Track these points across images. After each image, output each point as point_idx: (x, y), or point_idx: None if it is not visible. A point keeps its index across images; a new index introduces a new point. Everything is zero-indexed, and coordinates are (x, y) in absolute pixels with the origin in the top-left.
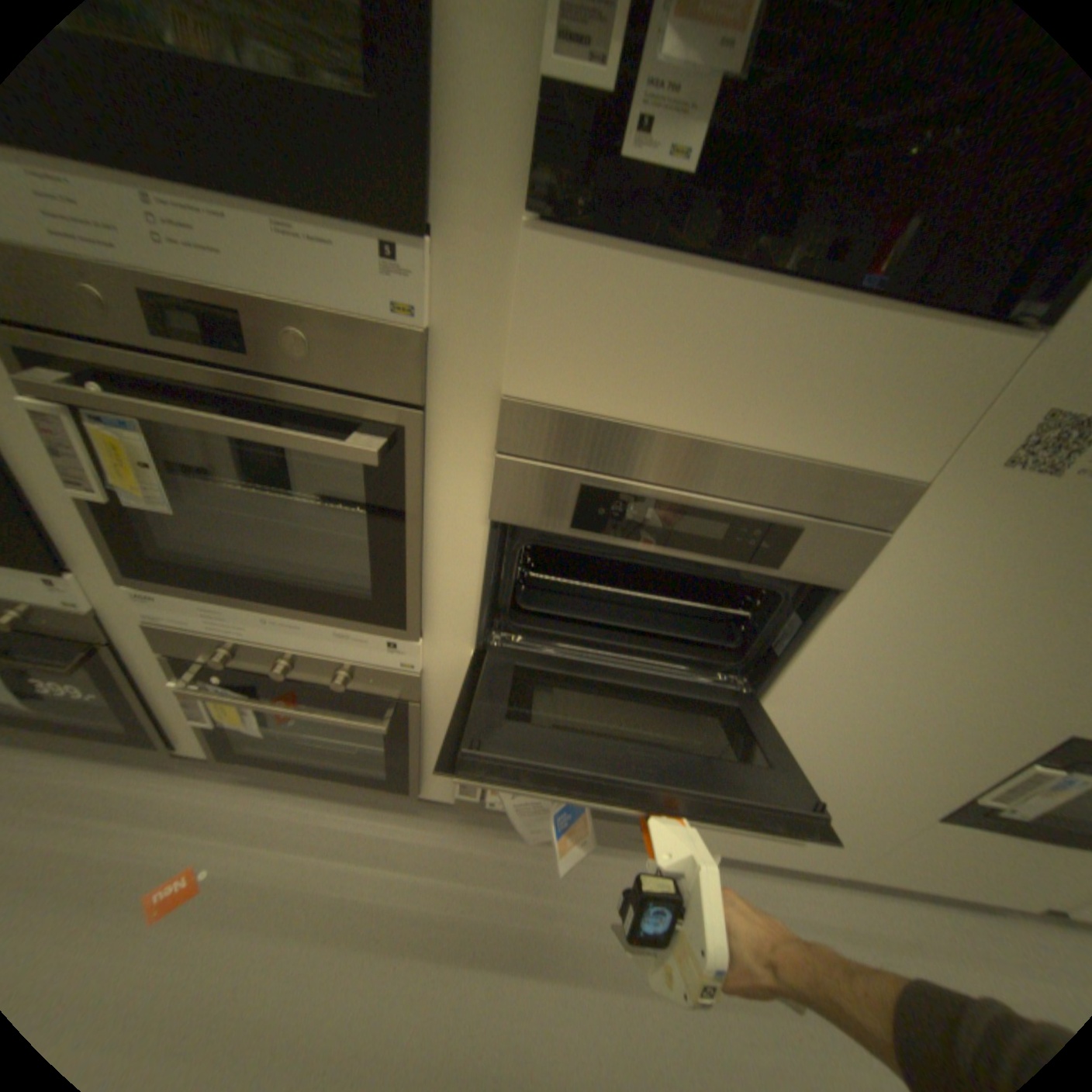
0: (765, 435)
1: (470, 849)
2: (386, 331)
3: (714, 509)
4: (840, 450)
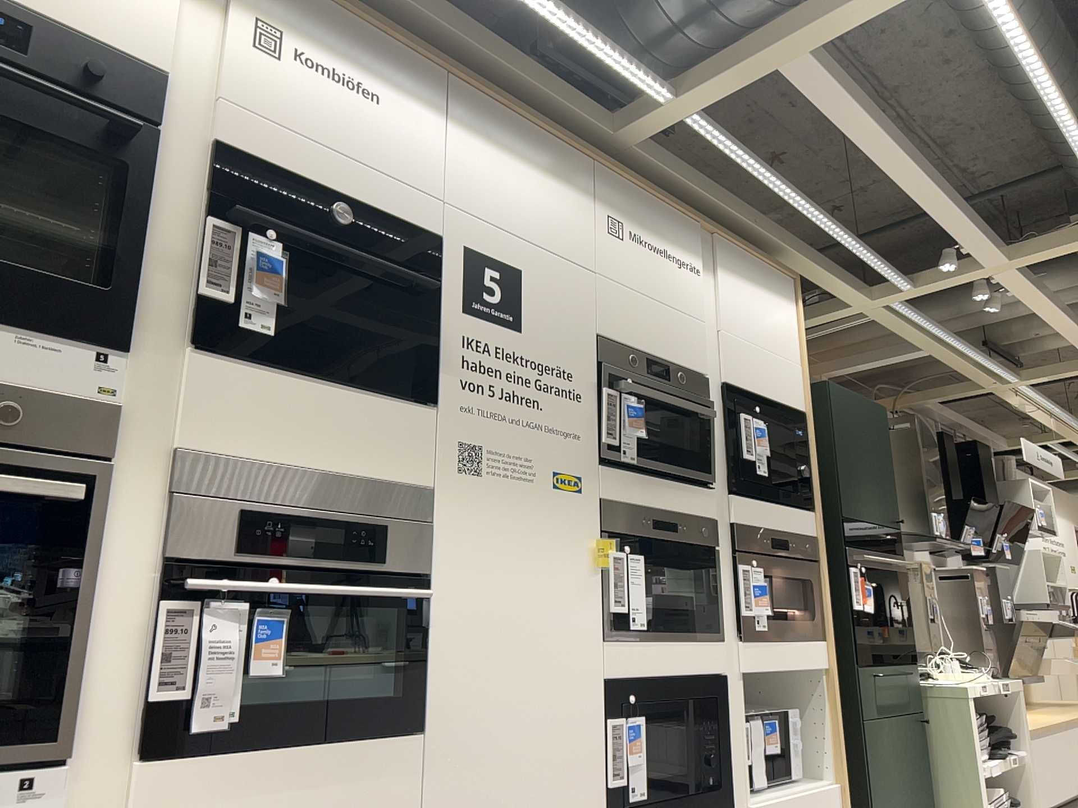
0: (344, 464)
1: None
2: (89, 405)
3: (331, 519)
4: (384, 470)
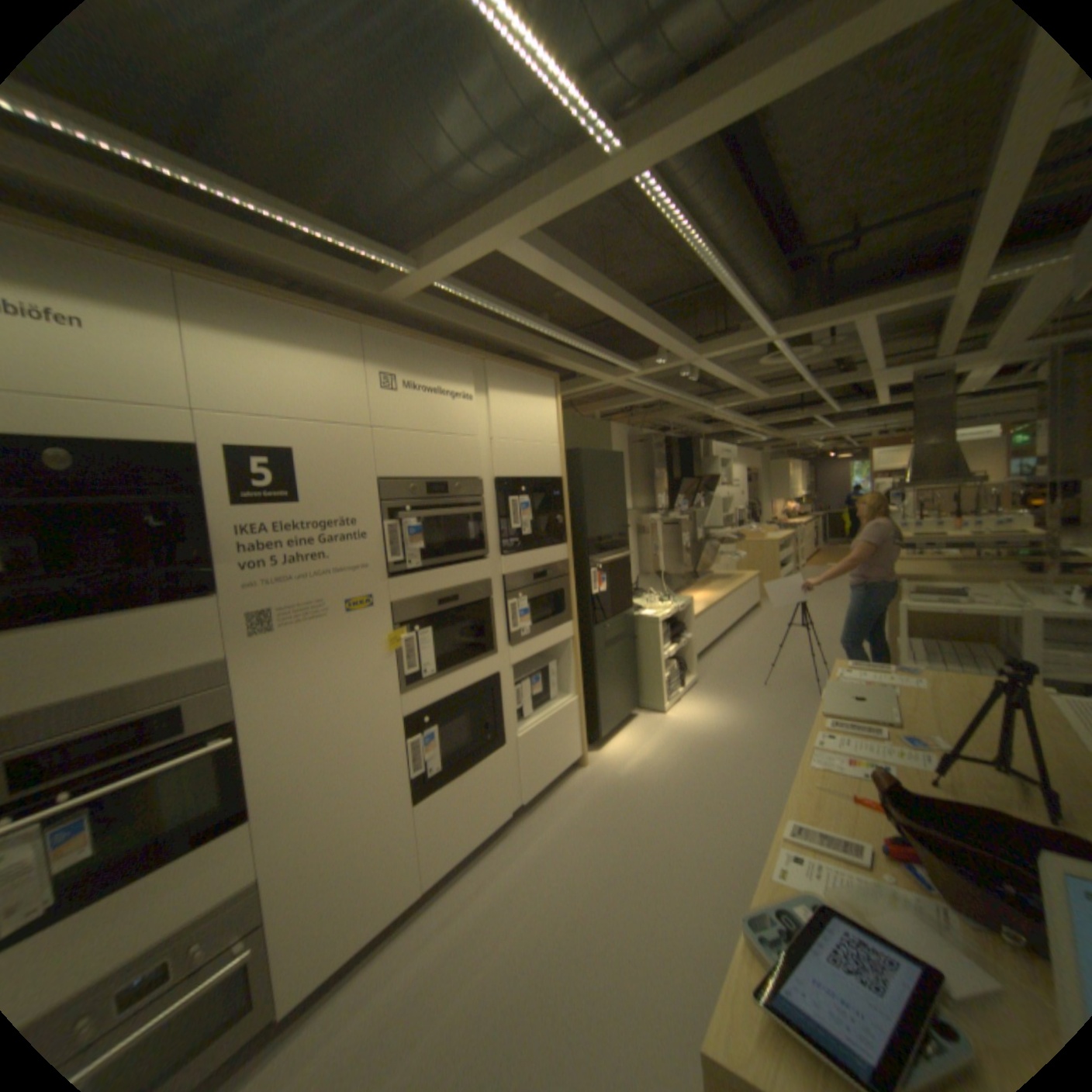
0: (121, 678)
1: None
2: None
3: (117, 725)
4: (168, 666)
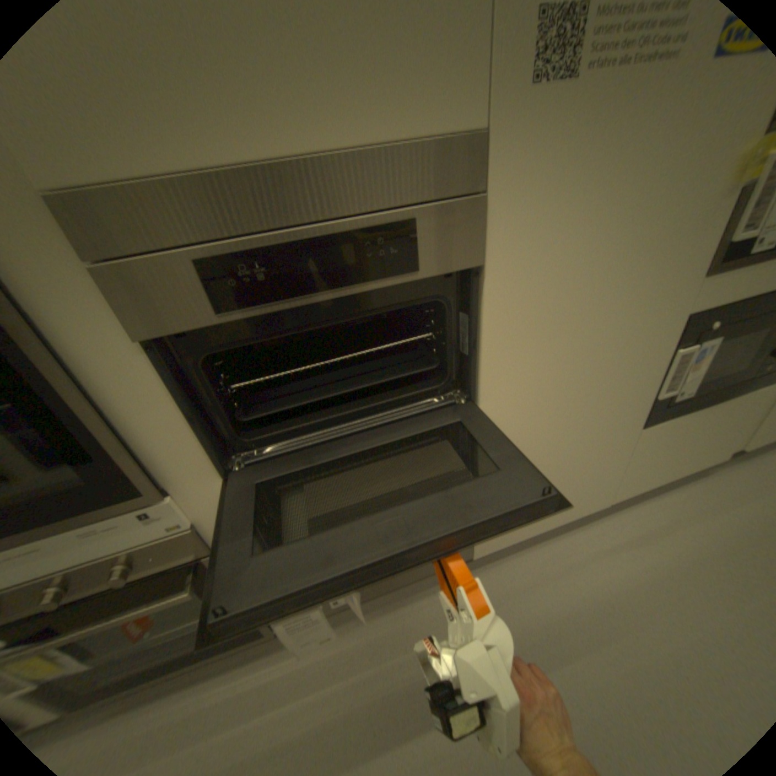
0: (324, 131)
1: (337, 647)
2: None
3: (328, 232)
4: (397, 121)
